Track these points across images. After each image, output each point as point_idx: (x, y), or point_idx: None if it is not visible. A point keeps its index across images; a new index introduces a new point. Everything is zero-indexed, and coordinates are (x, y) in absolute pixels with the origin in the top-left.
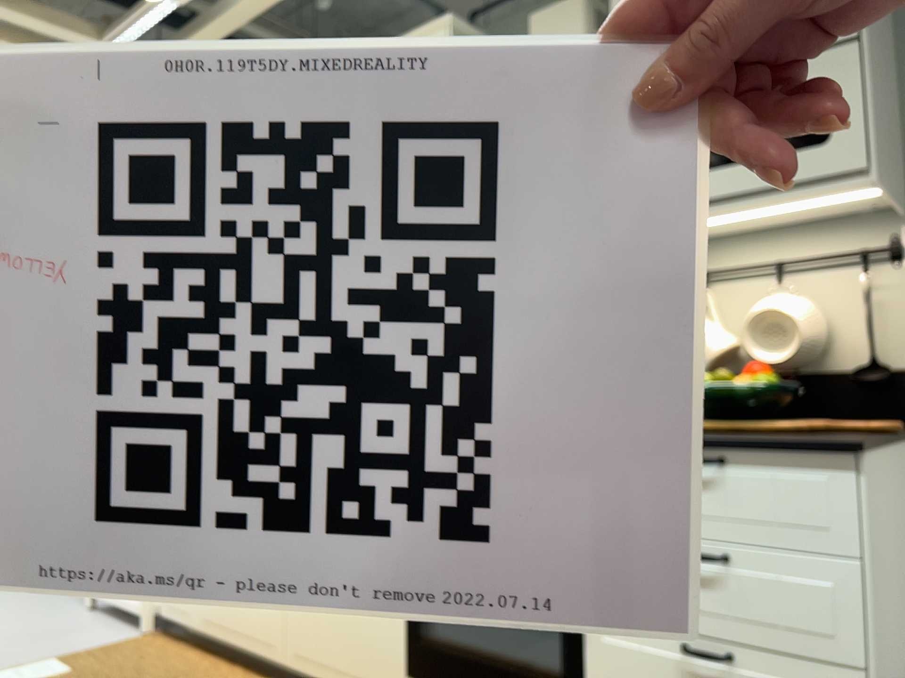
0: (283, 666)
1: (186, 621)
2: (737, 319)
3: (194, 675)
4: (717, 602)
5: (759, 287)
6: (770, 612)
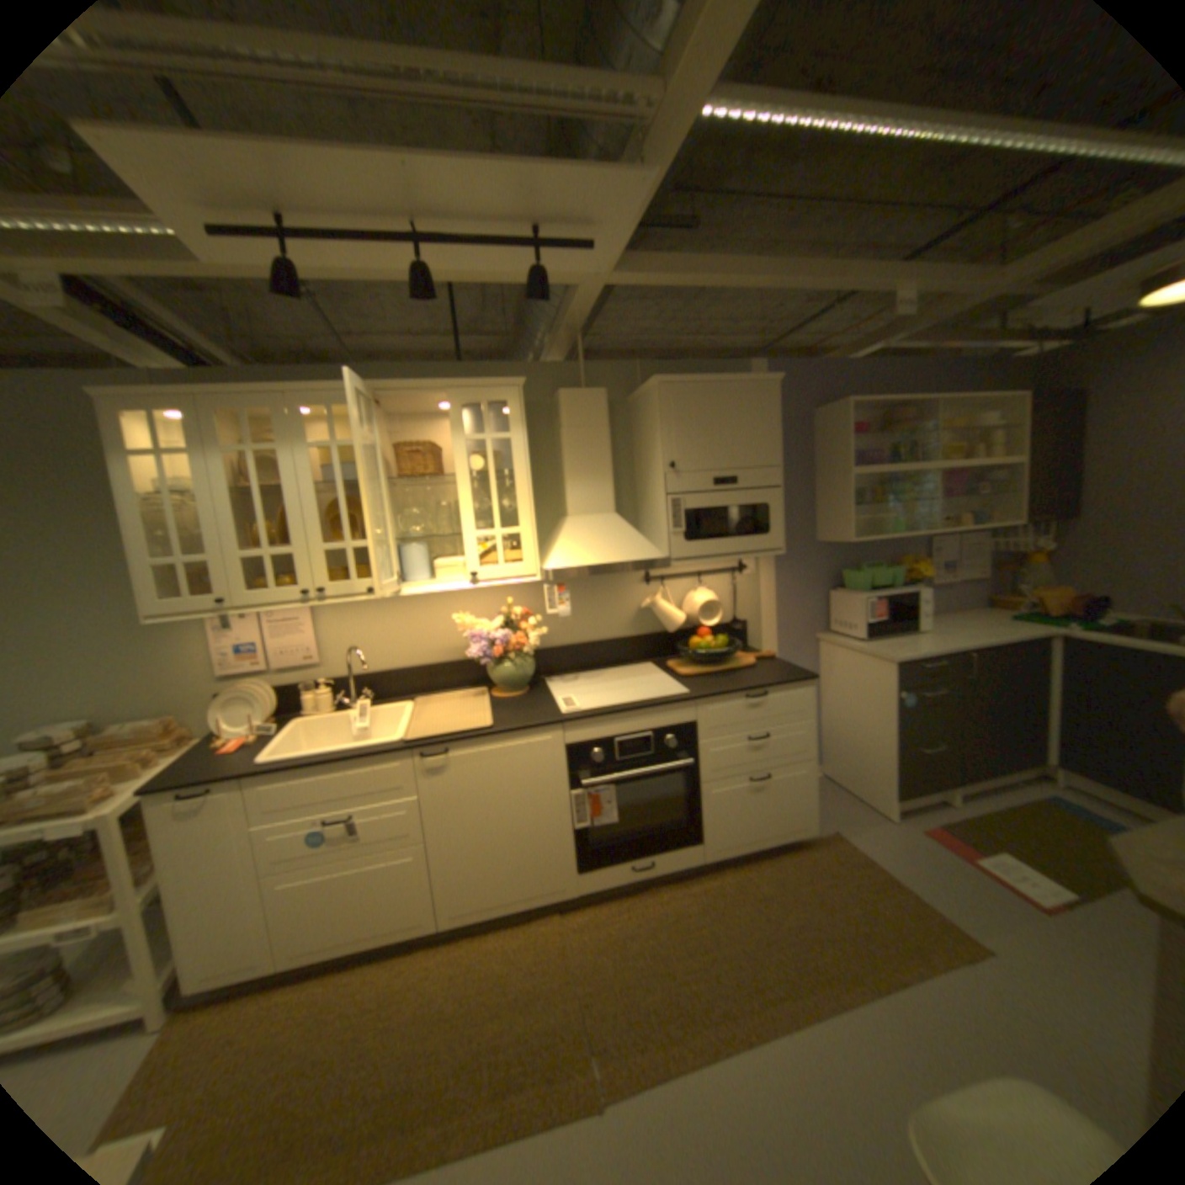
0: (437, 932)
1: (253, 972)
2: (674, 601)
3: (330, 1003)
4: (763, 755)
5: (684, 584)
6: (783, 751)
